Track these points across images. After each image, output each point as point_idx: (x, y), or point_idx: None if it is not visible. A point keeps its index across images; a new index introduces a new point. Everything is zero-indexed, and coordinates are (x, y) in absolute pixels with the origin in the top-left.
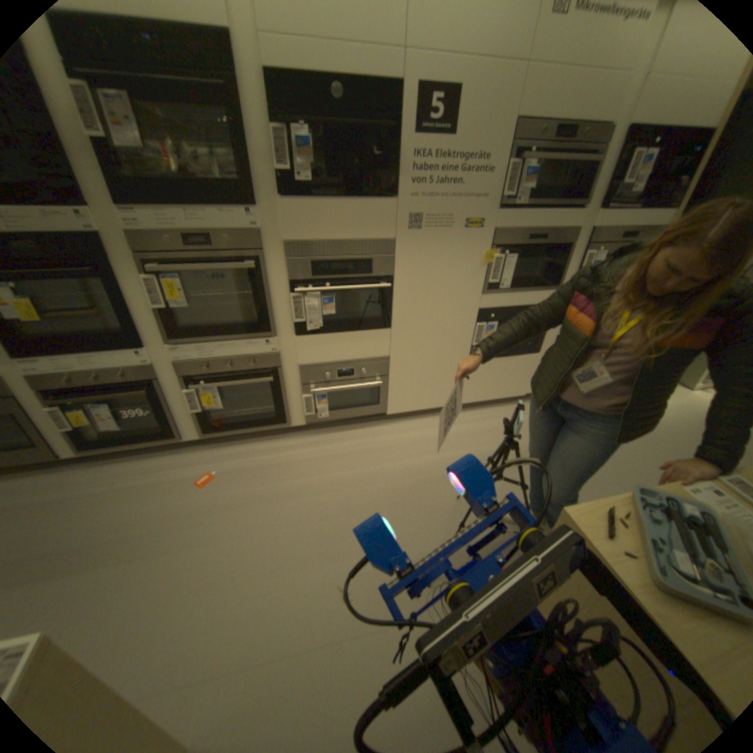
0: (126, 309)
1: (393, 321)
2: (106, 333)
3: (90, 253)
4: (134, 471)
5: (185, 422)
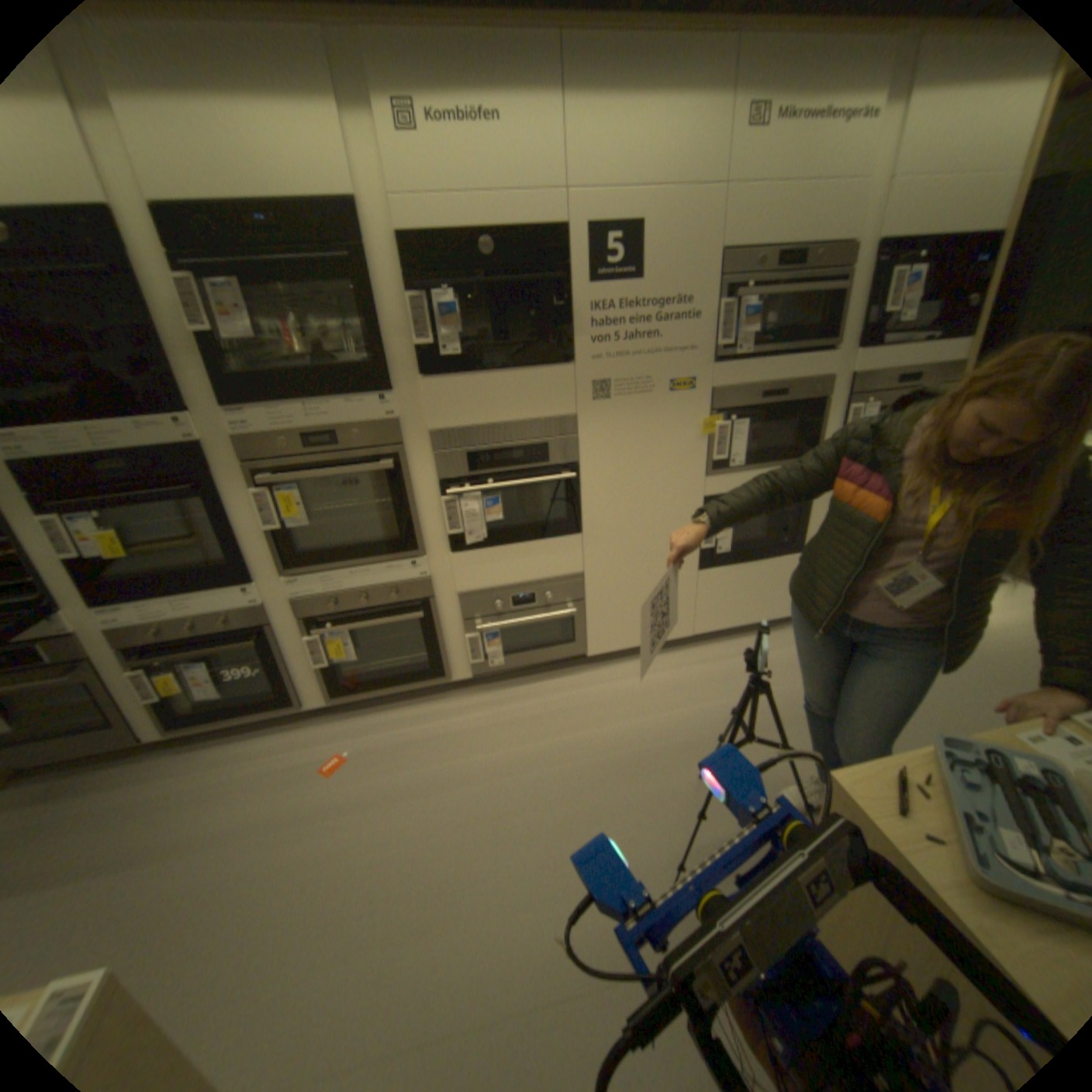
0: (231, 534)
1: (583, 522)
2: (205, 567)
3: (188, 468)
4: (237, 756)
5: (306, 682)
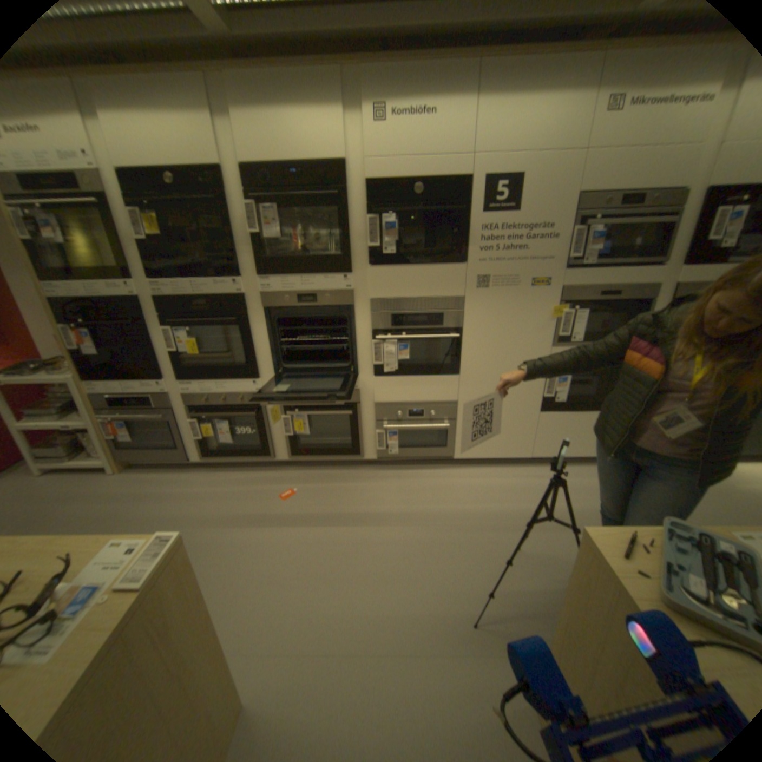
0: (253, 350)
1: (462, 368)
2: (237, 366)
3: (237, 308)
4: (237, 479)
5: (280, 443)
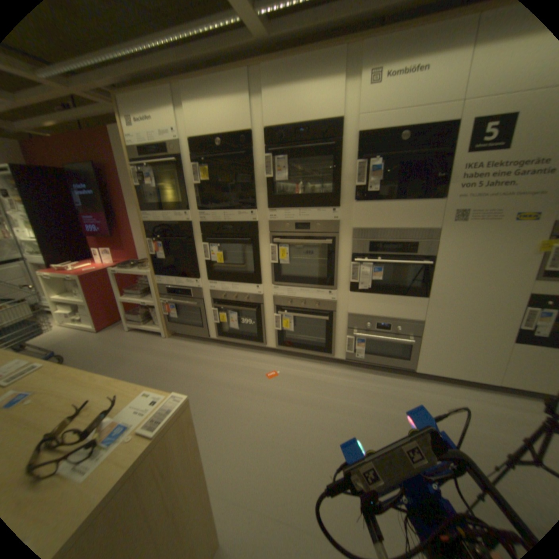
0: (259, 263)
1: (432, 292)
2: (247, 273)
3: (252, 232)
4: (239, 356)
5: (271, 334)
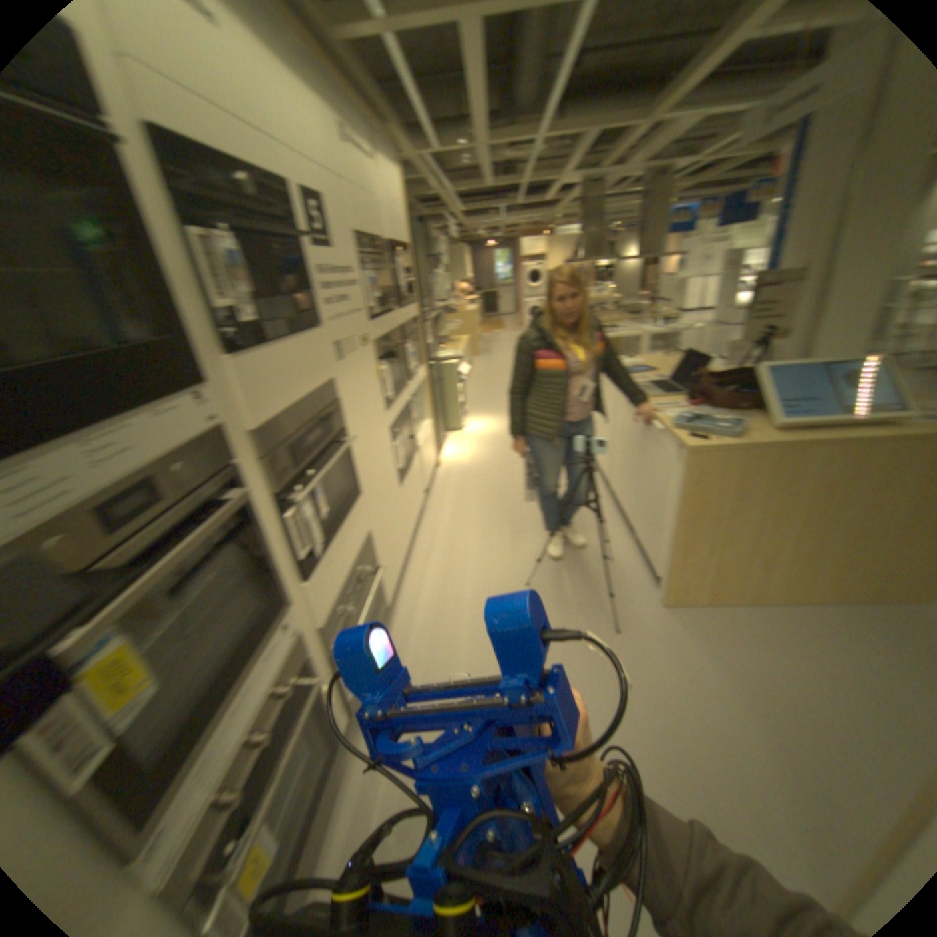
0: None
1: (362, 481)
2: None
3: None
4: None
5: None
